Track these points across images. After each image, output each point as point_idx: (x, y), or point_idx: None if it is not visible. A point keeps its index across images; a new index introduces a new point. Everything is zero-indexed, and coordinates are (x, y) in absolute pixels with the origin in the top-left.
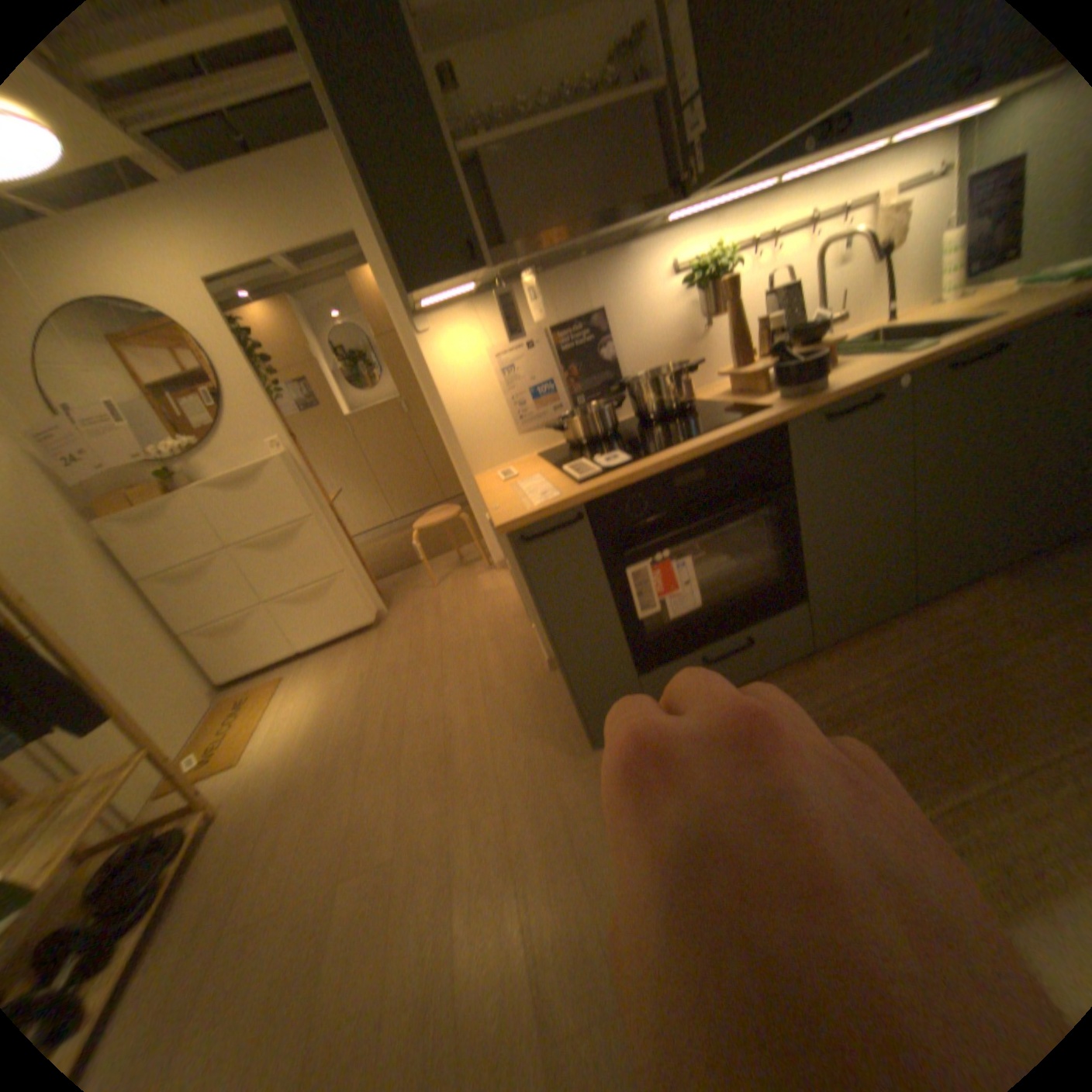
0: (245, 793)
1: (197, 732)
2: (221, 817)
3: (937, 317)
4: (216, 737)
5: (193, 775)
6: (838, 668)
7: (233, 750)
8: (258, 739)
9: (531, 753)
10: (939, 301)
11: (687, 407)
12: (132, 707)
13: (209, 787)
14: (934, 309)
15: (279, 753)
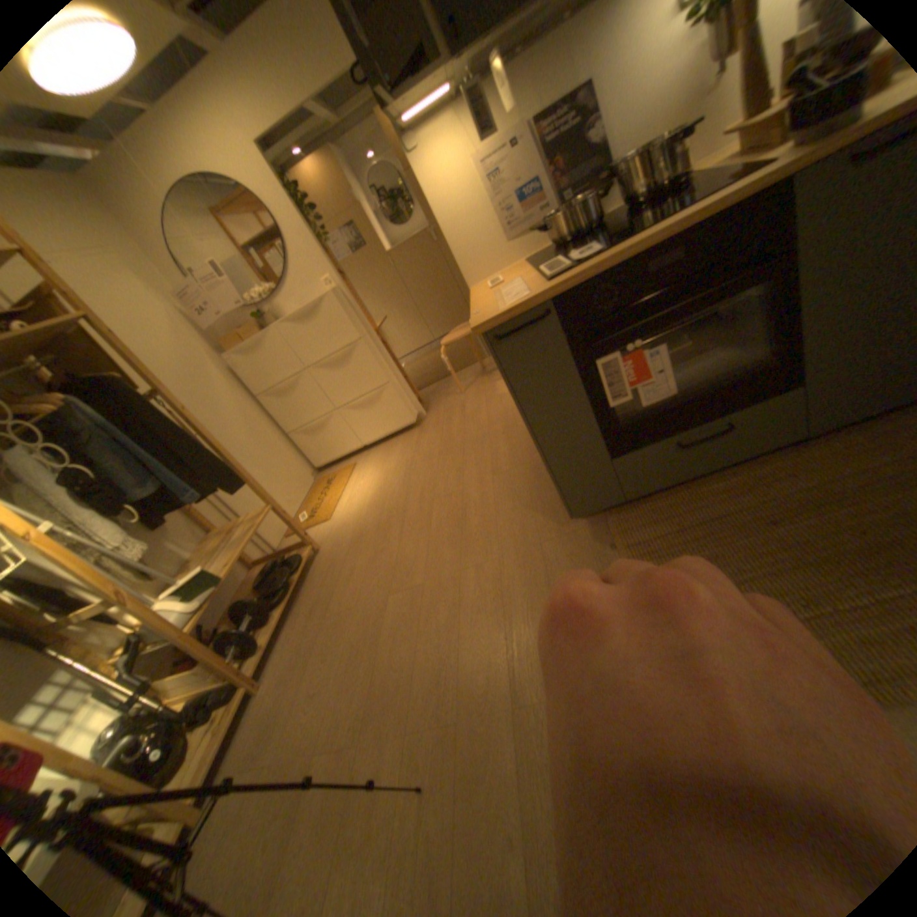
0: (336, 535)
1: (308, 496)
2: (323, 548)
3: None
4: (318, 500)
5: (307, 522)
6: (835, 453)
7: (328, 508)
8: (343, 502)
9: (525, 519)
10: None
11: (682, 181)
12: (266, 478)
13: (316, 530)
14: None
15: (355, 511)
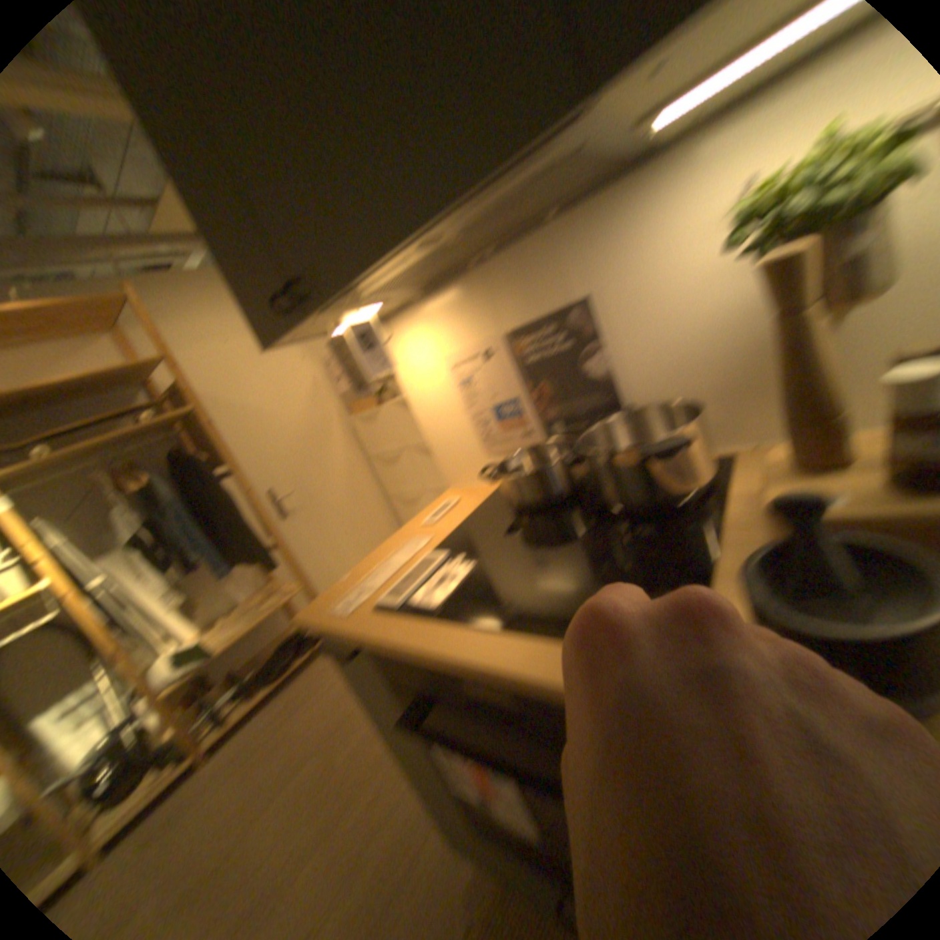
0: None
1: None
2: None
3: None
4: None
5: None
6: None
7: None
8: None
9: None
10: None
11: (677, 508)
12: (344, 542)
13: None
14: None
15: None
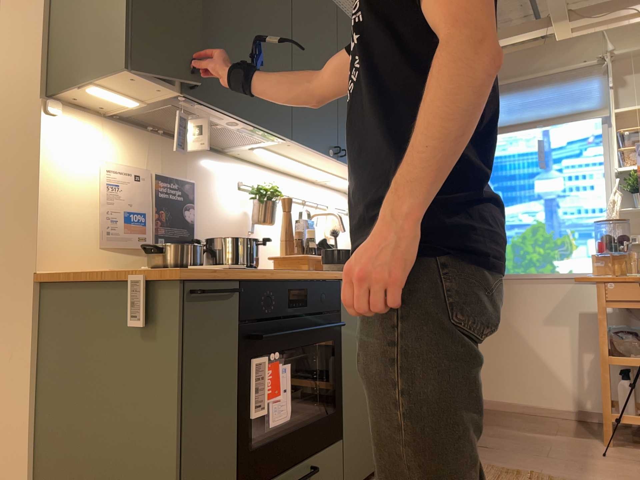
0: None
1: None
2: None
3: None
4: None
5: None
6: None
7: None
8: None
9: None
10: None
11: None
12: None
13: None
14: None
15: None
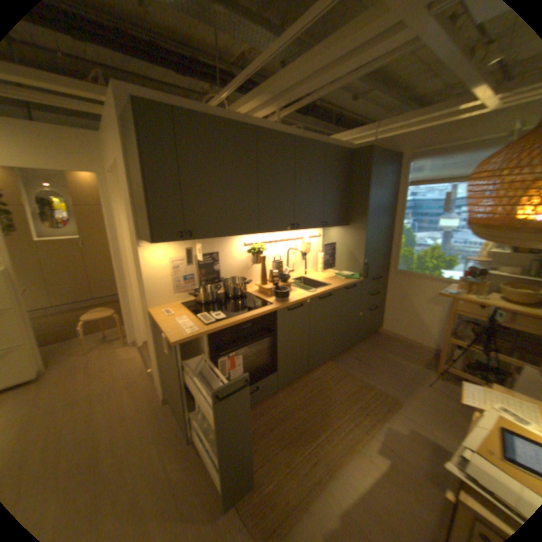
0: None
1: None
2: None
3: (316, 278)
4: None
5: None
6: (284, 397)
7: None
8: None
9: (151, 453)
10: (317, 271)
11: (244, 295)
12: None
13: None
14: (315, 274)
15: None
